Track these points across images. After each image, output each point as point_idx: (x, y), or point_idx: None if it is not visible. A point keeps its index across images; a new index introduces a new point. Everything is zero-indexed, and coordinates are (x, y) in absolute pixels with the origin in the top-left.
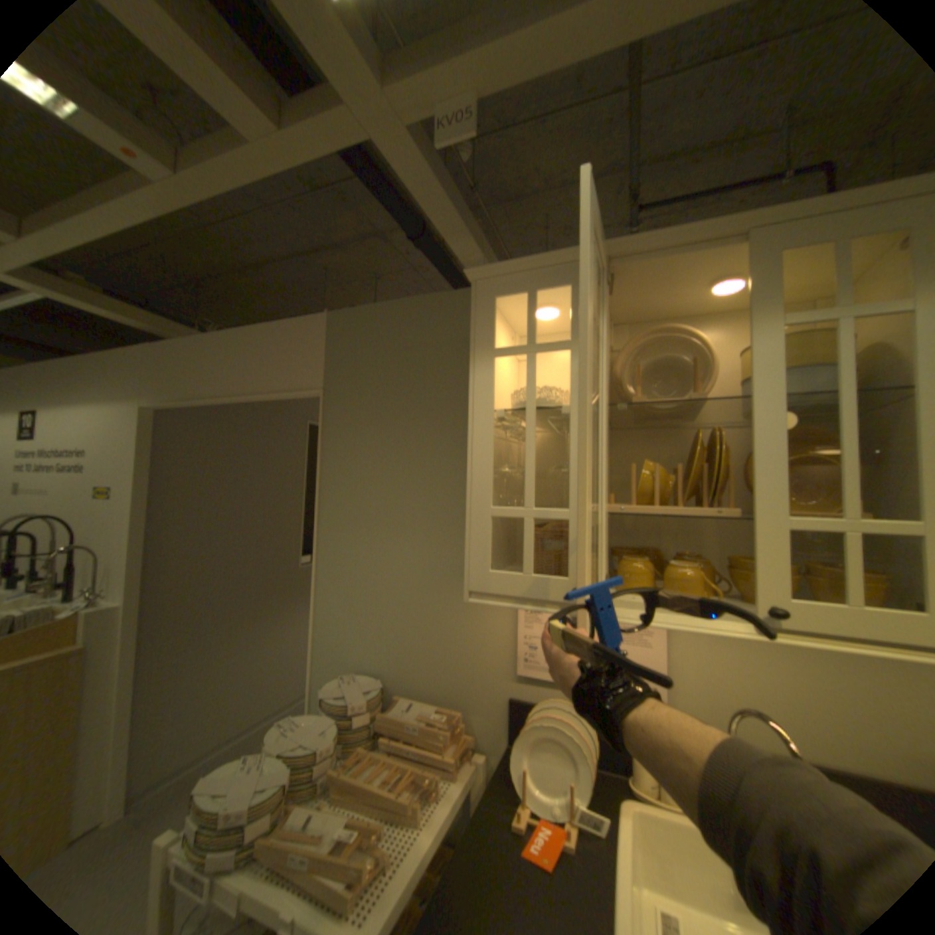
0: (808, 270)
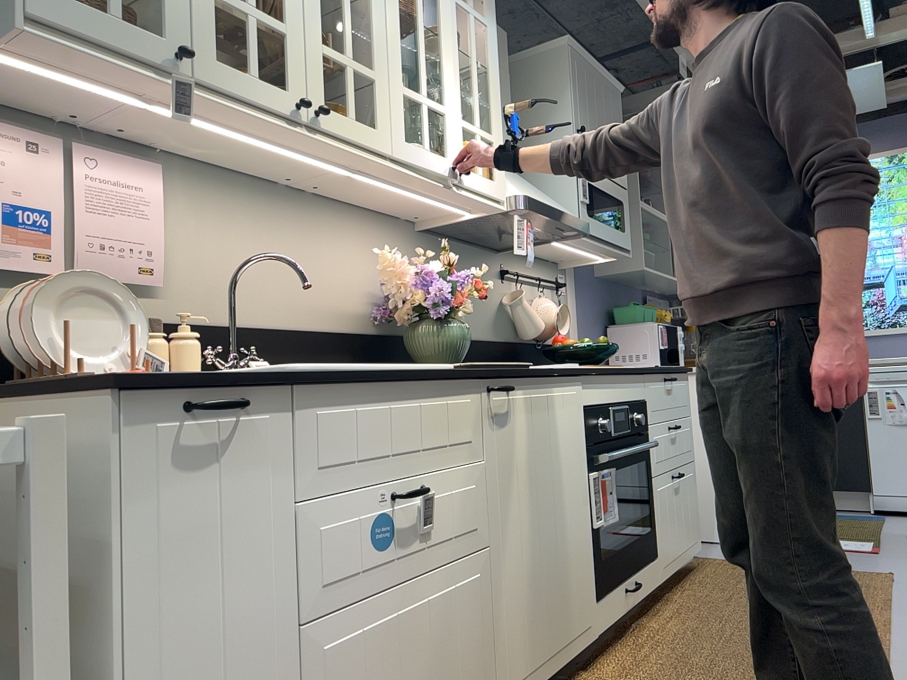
0: None
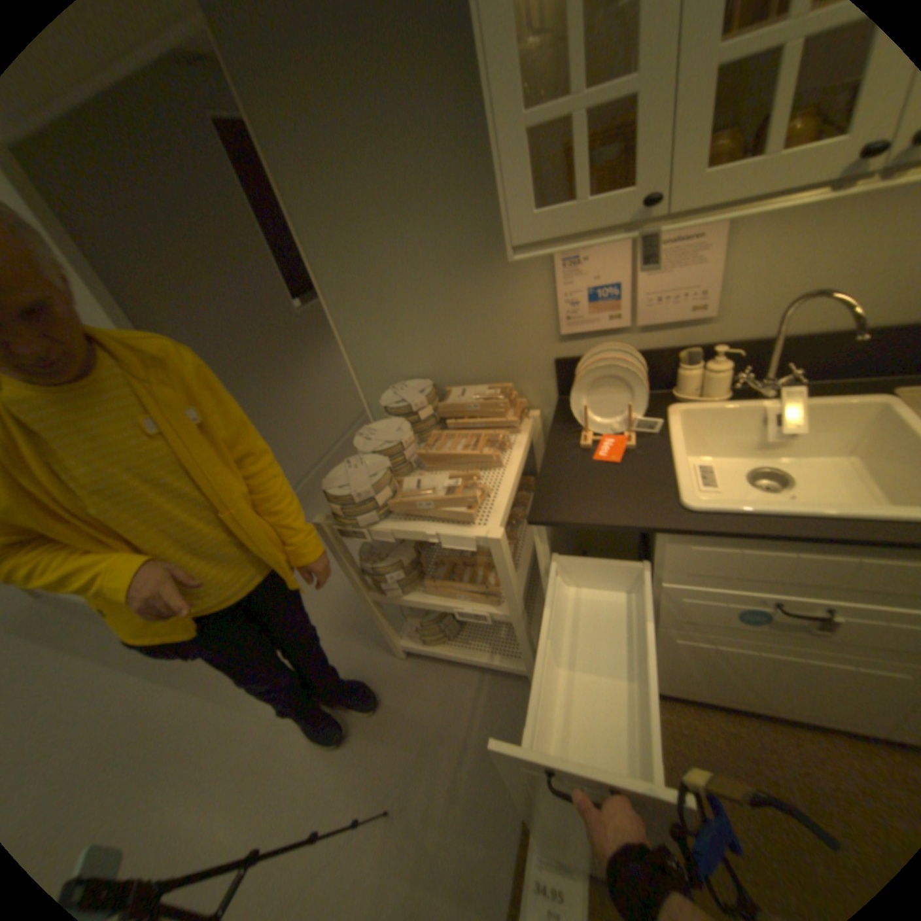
0: None
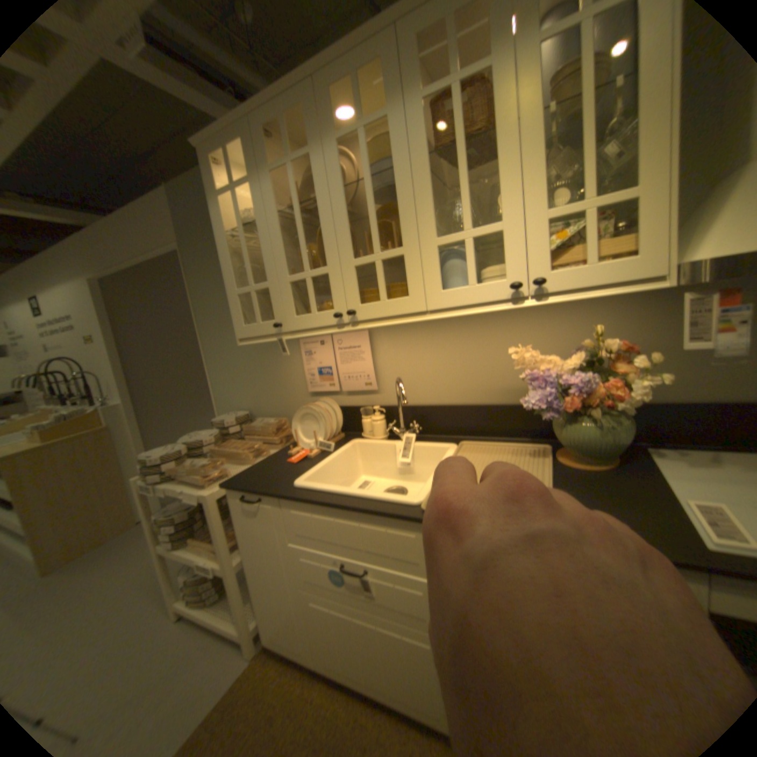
0: (380, 91)
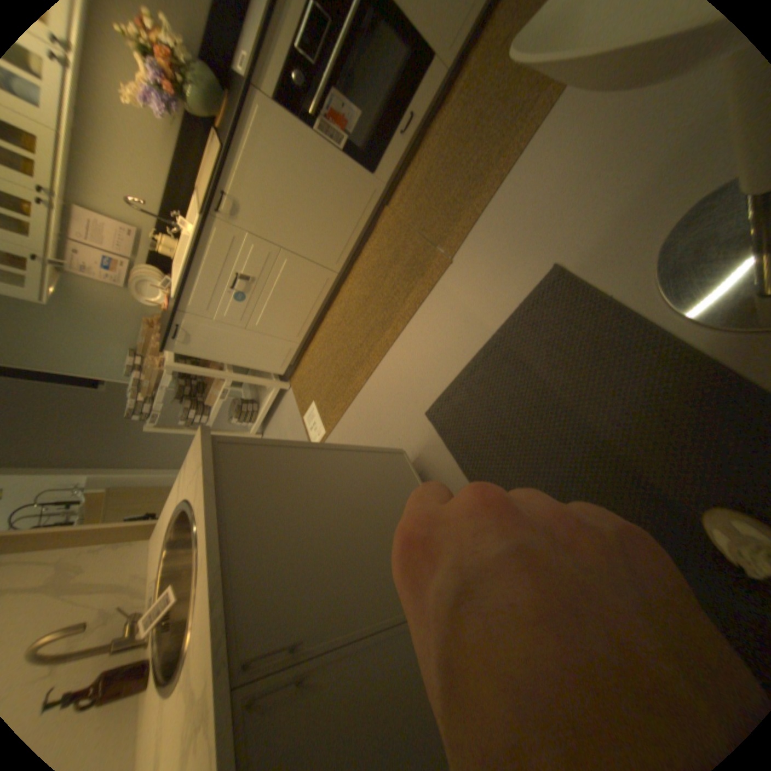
0: None
